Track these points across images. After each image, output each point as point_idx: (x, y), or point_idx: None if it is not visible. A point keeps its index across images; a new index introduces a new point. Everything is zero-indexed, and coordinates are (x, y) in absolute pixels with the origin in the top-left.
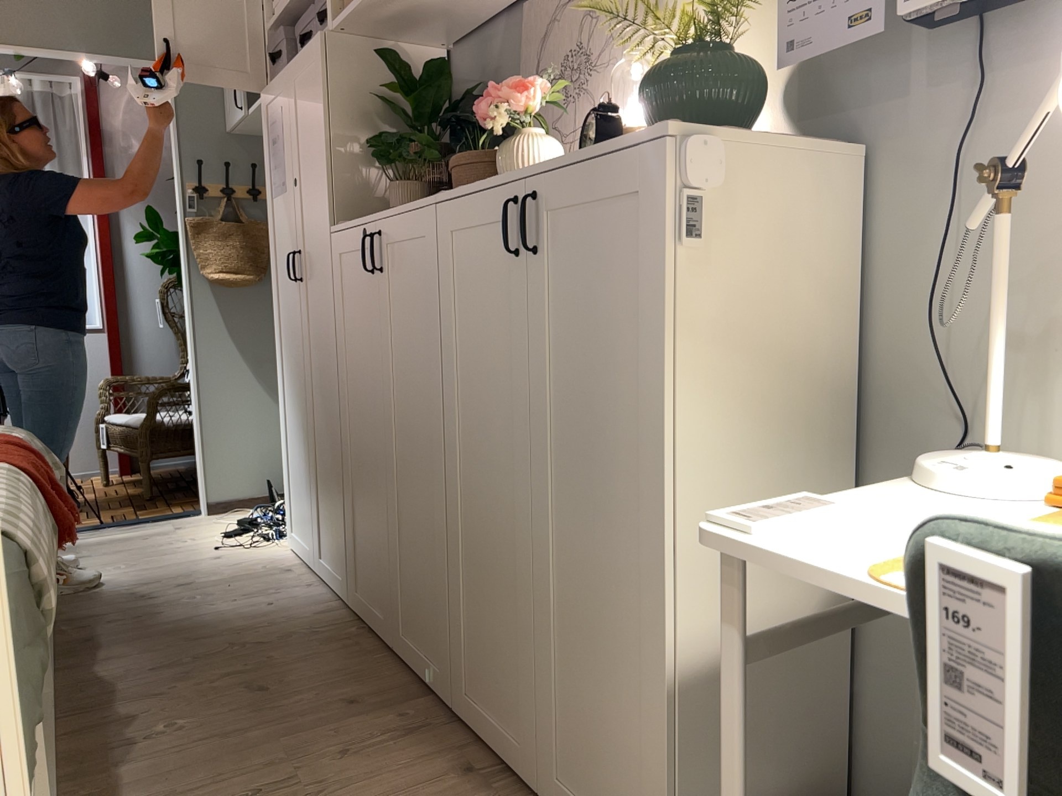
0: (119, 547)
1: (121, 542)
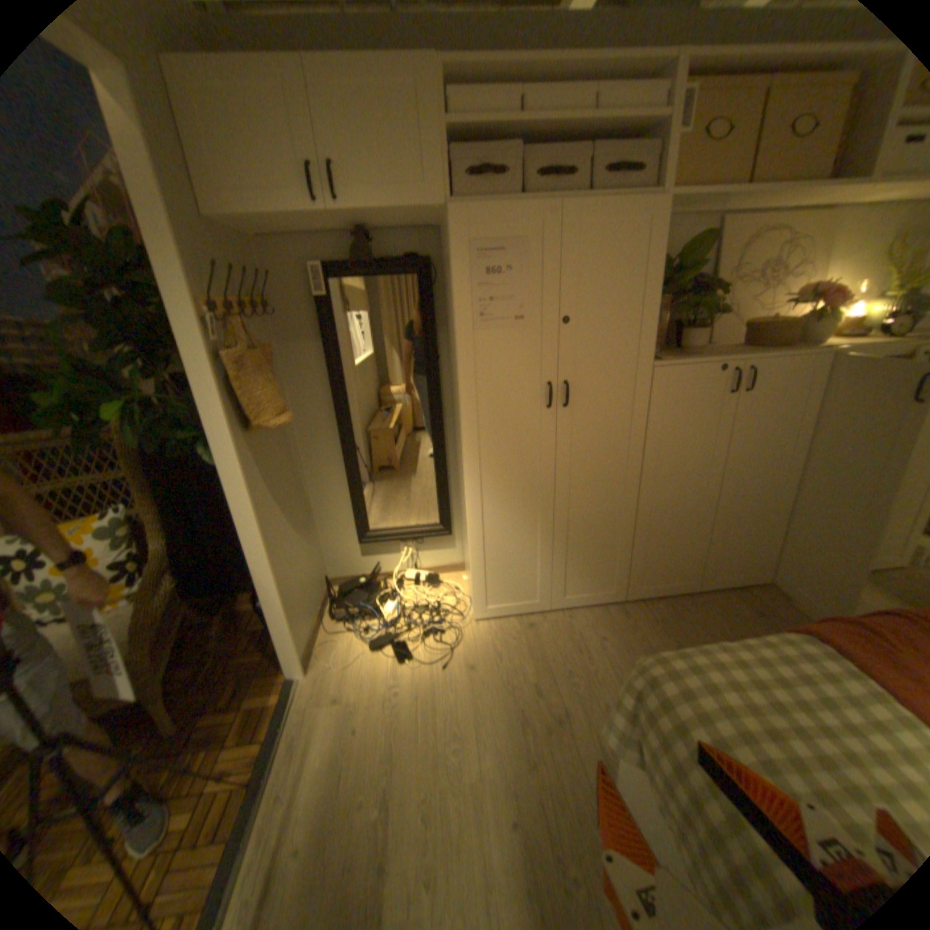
0: (367, 761)
1: (348, 760)
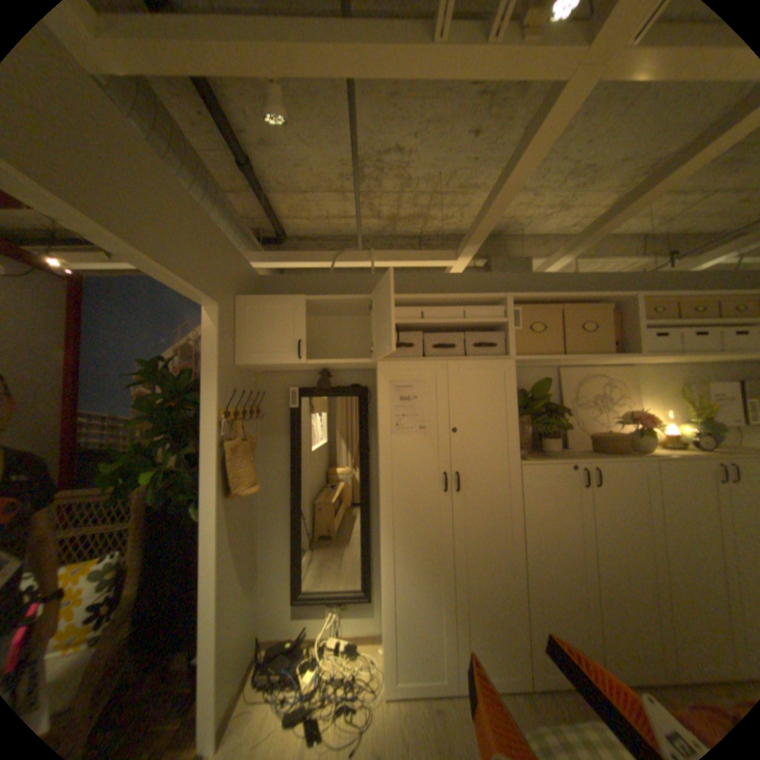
0: None
1: None
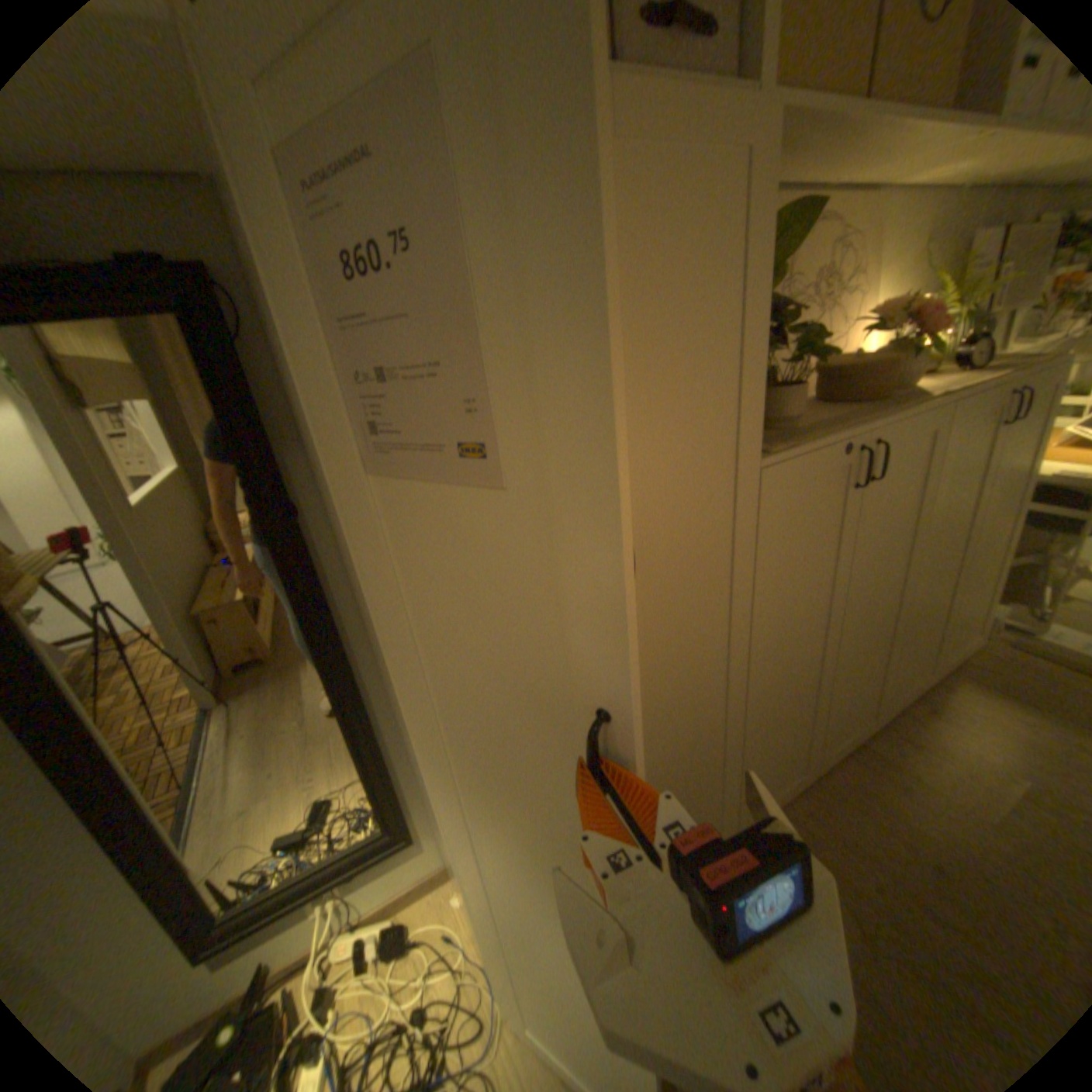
0: None
1: None
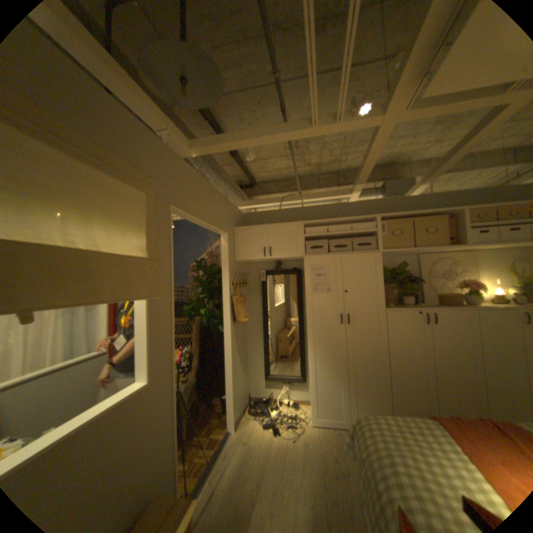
0: (253, 469)
1: (246, 466)
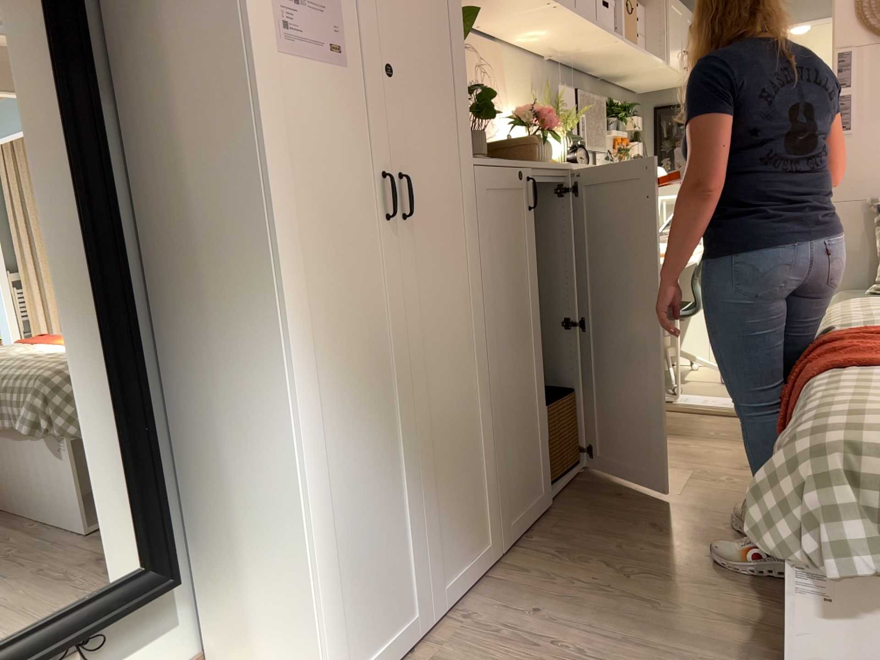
0: None
1: None
